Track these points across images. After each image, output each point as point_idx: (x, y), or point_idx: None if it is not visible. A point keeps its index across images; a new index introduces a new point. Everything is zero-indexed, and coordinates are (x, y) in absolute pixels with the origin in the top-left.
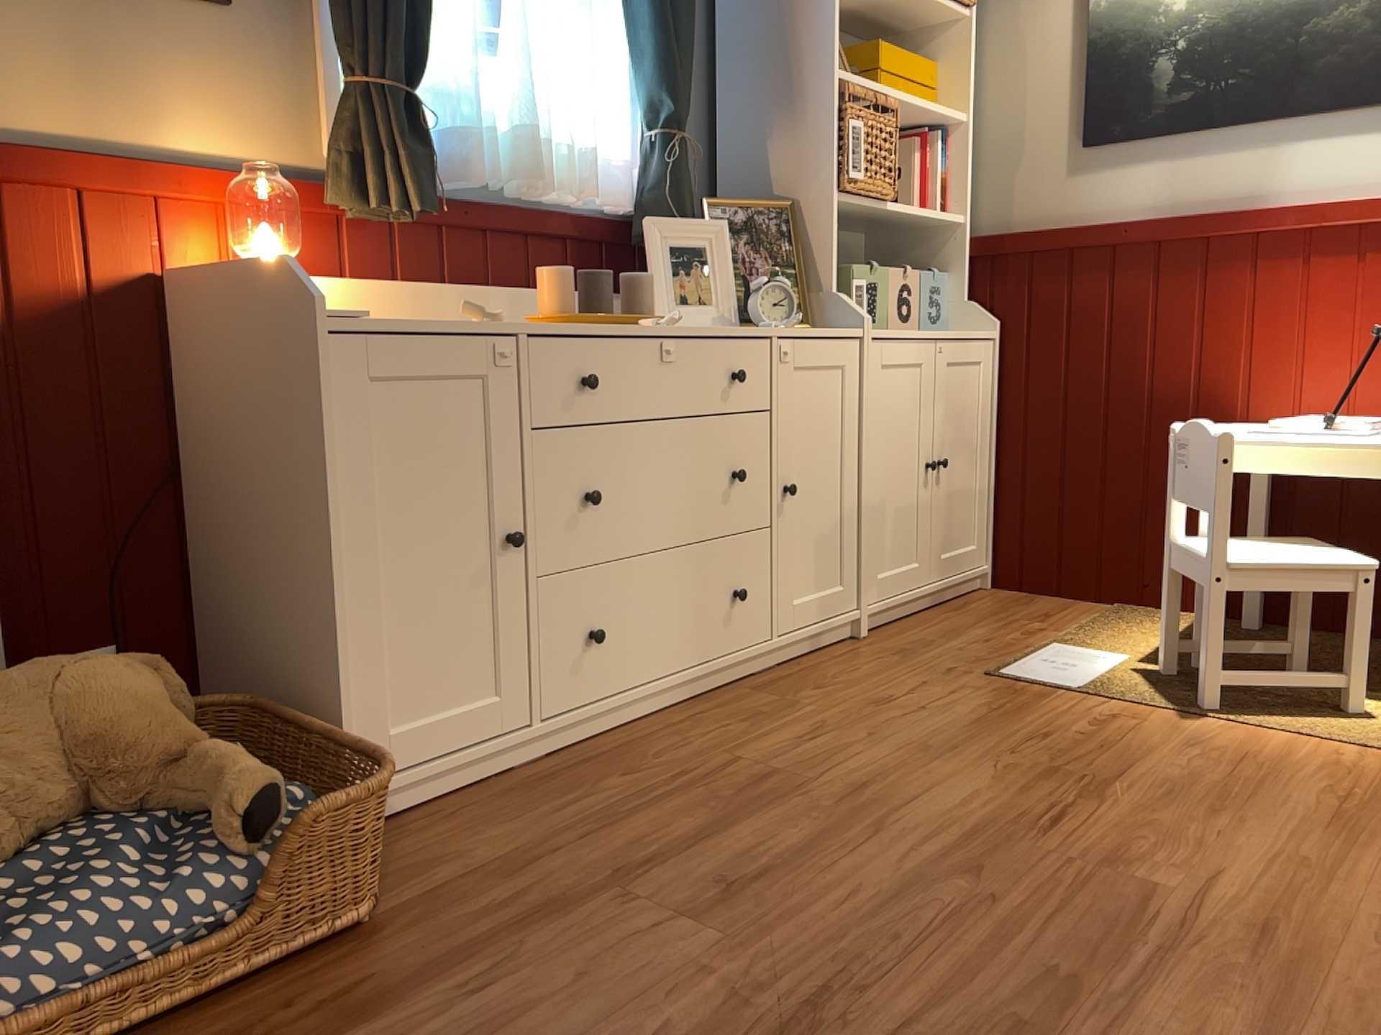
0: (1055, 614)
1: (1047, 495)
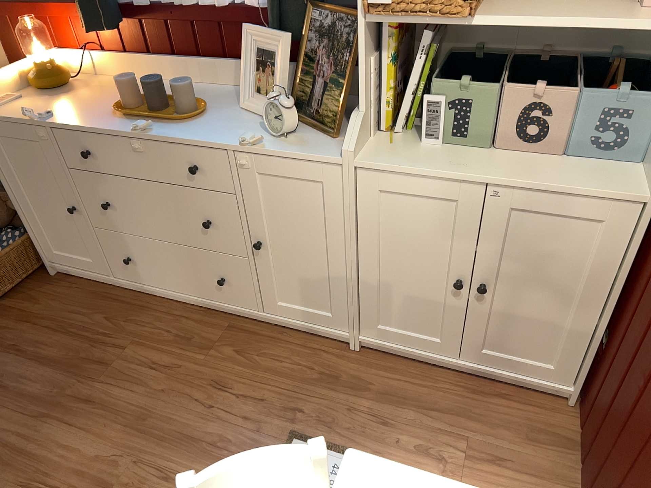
0: (507, 469)
1: (613, 390)
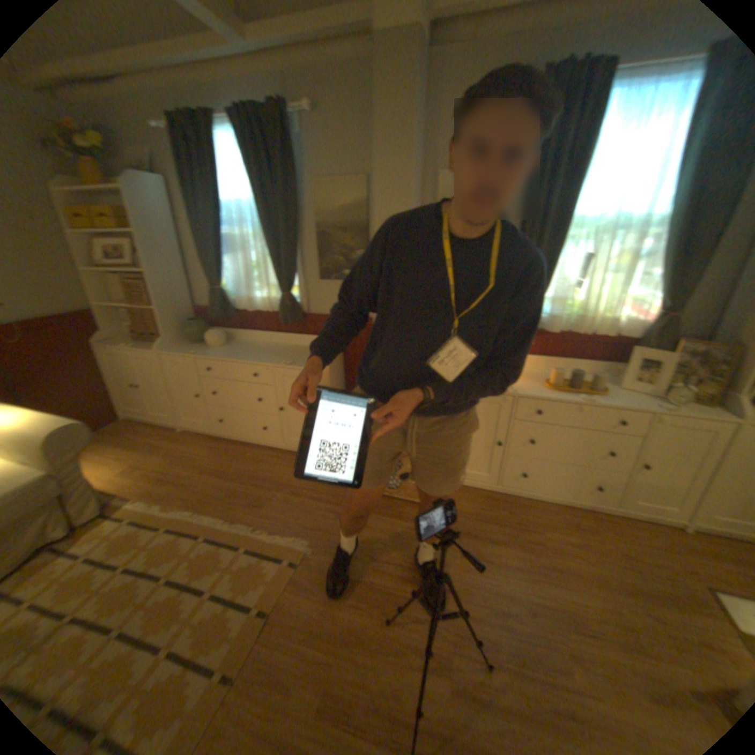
0: None
1: None
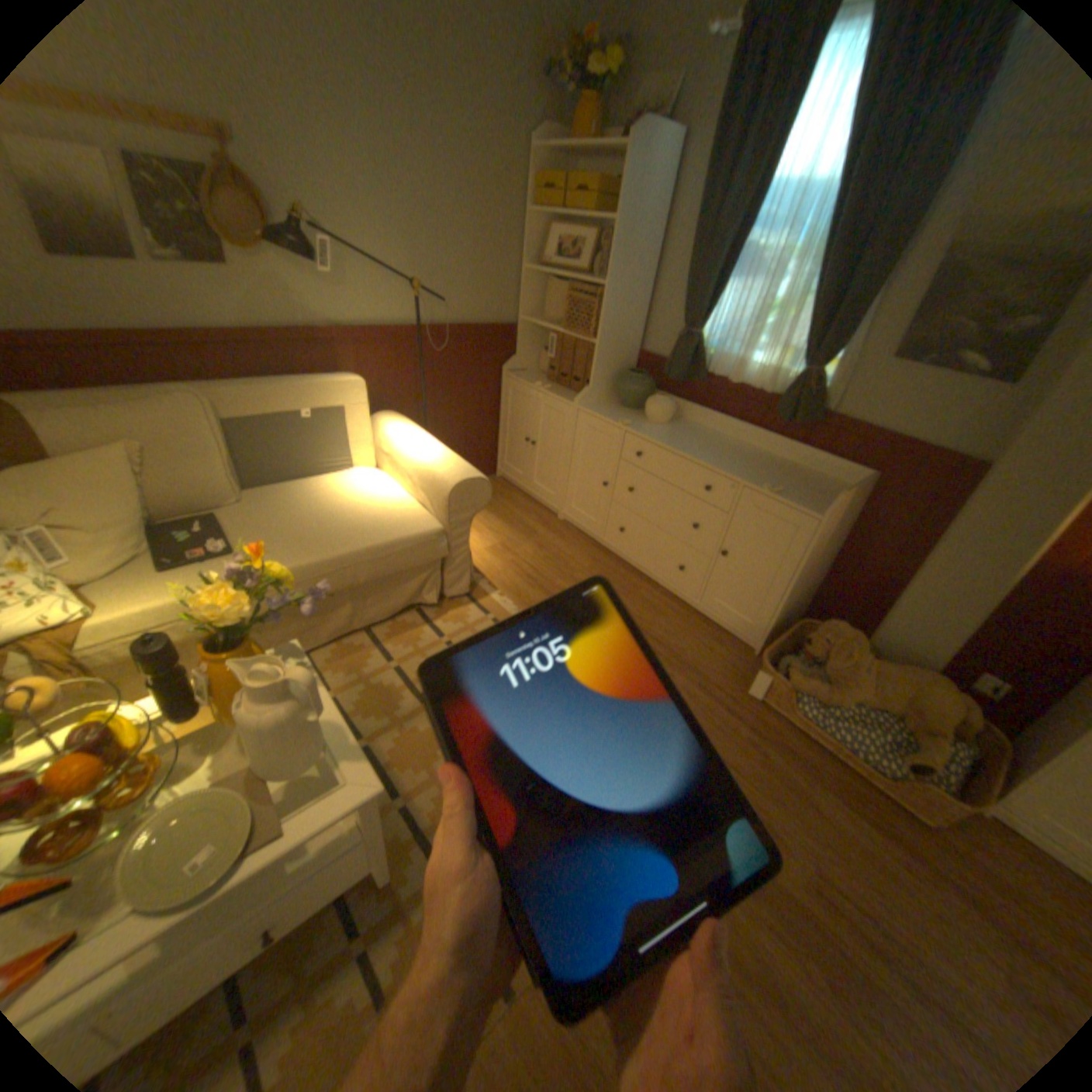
0: None
1: None
